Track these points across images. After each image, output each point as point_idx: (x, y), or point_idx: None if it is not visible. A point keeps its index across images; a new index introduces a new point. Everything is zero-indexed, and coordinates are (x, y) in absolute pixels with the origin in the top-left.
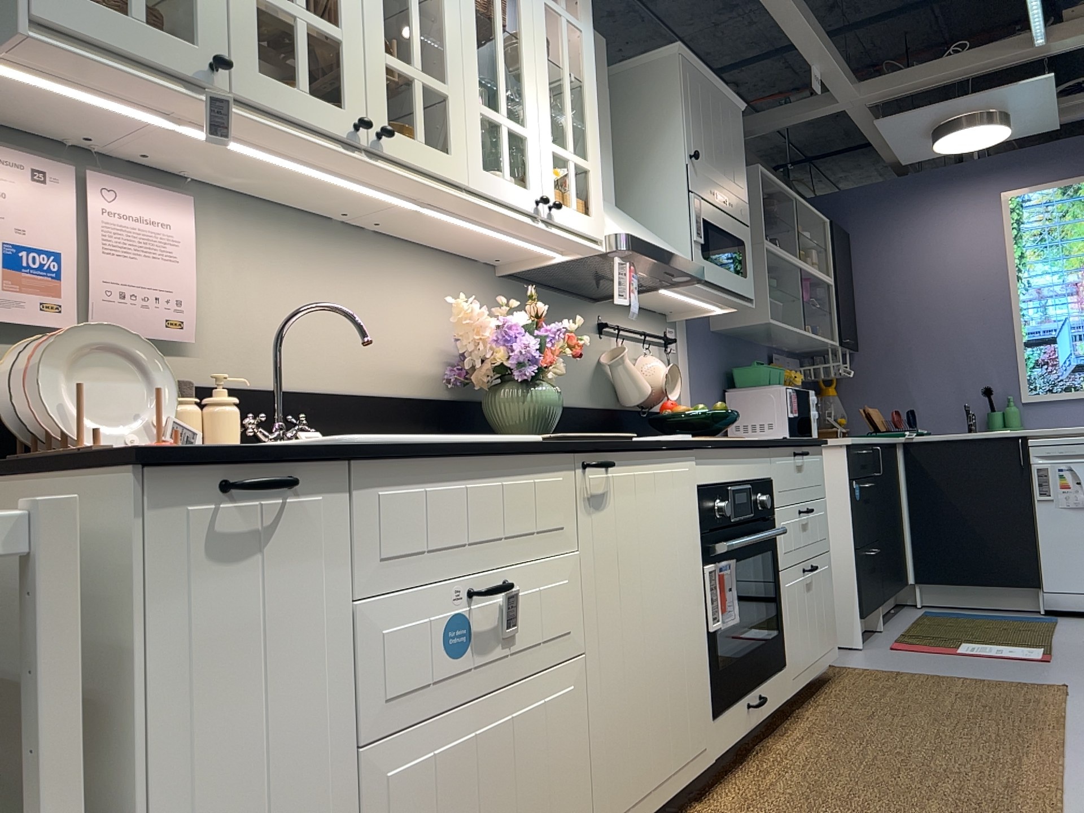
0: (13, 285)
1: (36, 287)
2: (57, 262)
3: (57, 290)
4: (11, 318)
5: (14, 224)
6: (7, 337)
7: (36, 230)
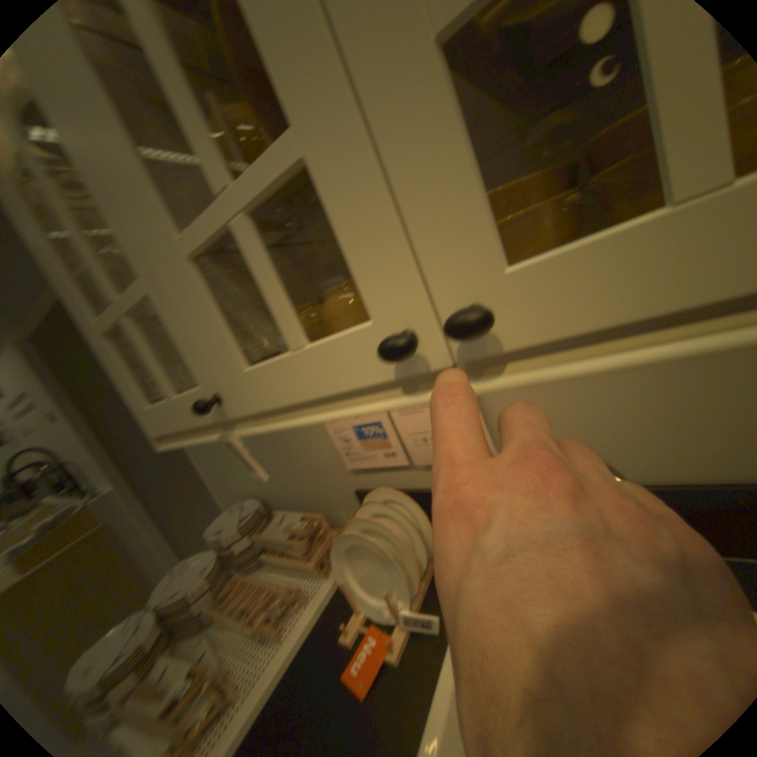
0: (367, 449)
1: (377, 447)
2: (380, 430)
3: (388, 446)
4: (376, 464)
5: (350, 416)
6: (382, 471)
7: (361, 415)
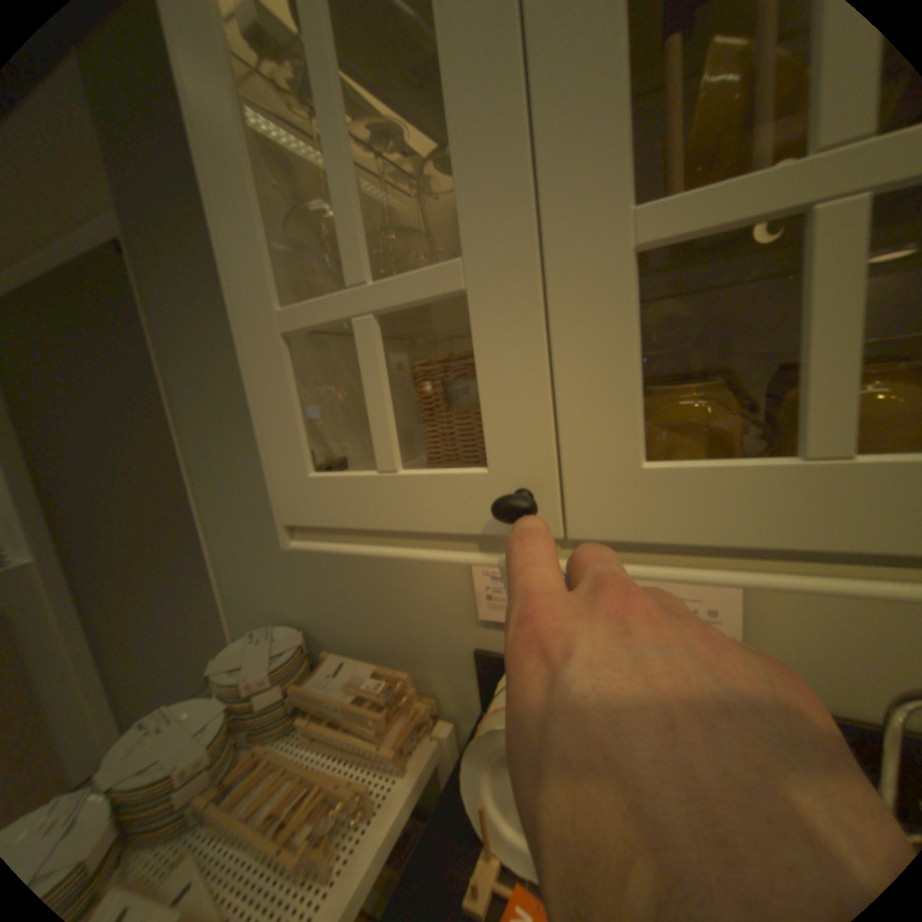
0: None
1: None
2: None
3: None
4: None
5: None
6: None
7: None
